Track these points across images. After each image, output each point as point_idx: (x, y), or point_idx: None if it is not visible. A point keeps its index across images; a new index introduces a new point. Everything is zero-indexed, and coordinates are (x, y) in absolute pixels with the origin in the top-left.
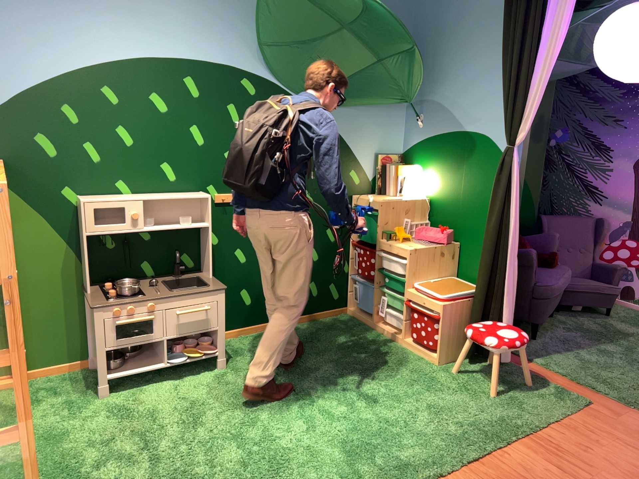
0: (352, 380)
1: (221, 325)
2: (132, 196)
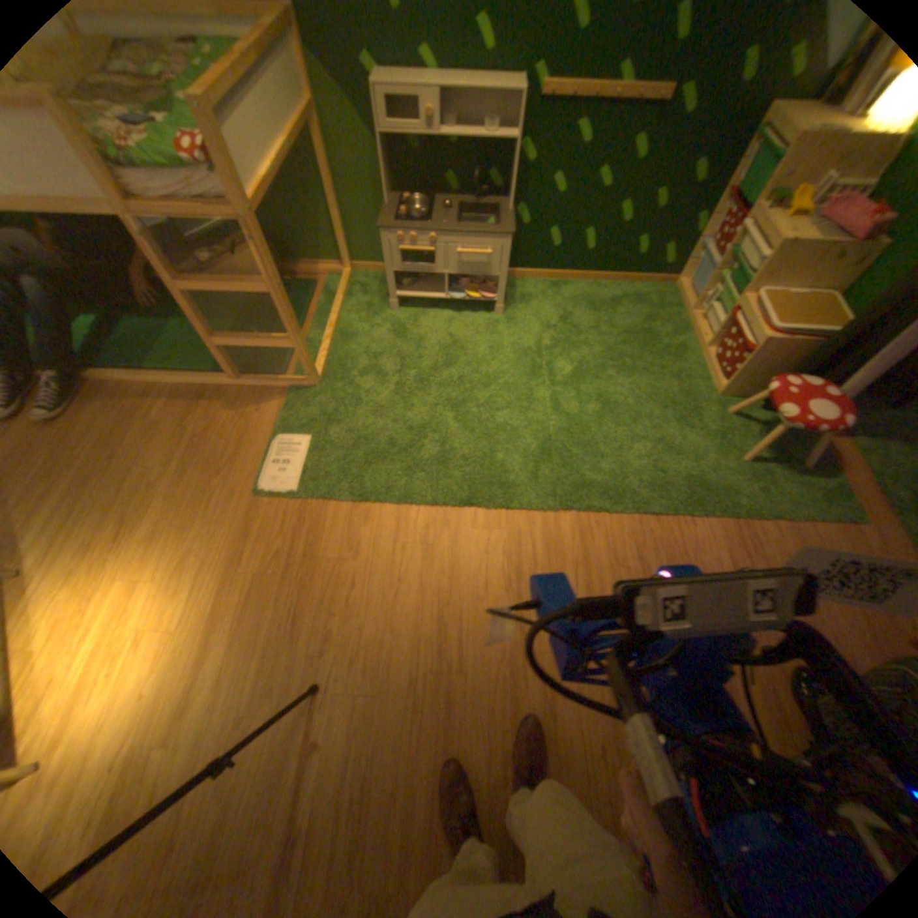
0: (606, 381)
1: (500, 276)
2: (430, 75)
